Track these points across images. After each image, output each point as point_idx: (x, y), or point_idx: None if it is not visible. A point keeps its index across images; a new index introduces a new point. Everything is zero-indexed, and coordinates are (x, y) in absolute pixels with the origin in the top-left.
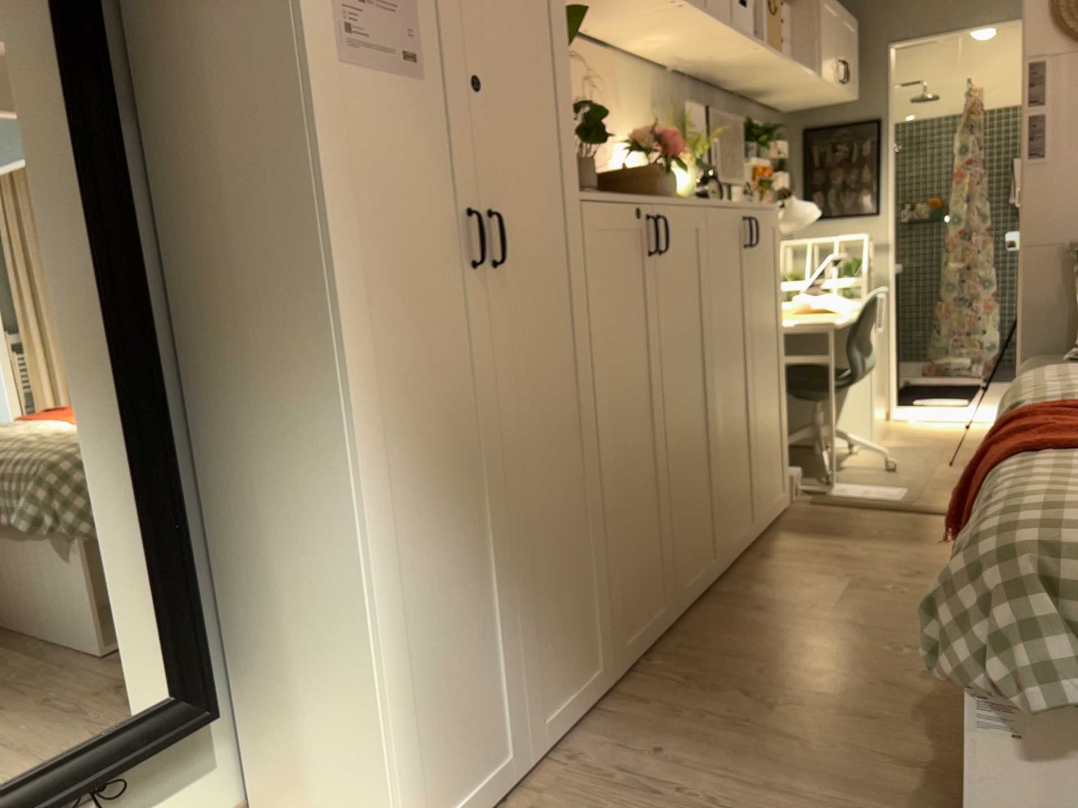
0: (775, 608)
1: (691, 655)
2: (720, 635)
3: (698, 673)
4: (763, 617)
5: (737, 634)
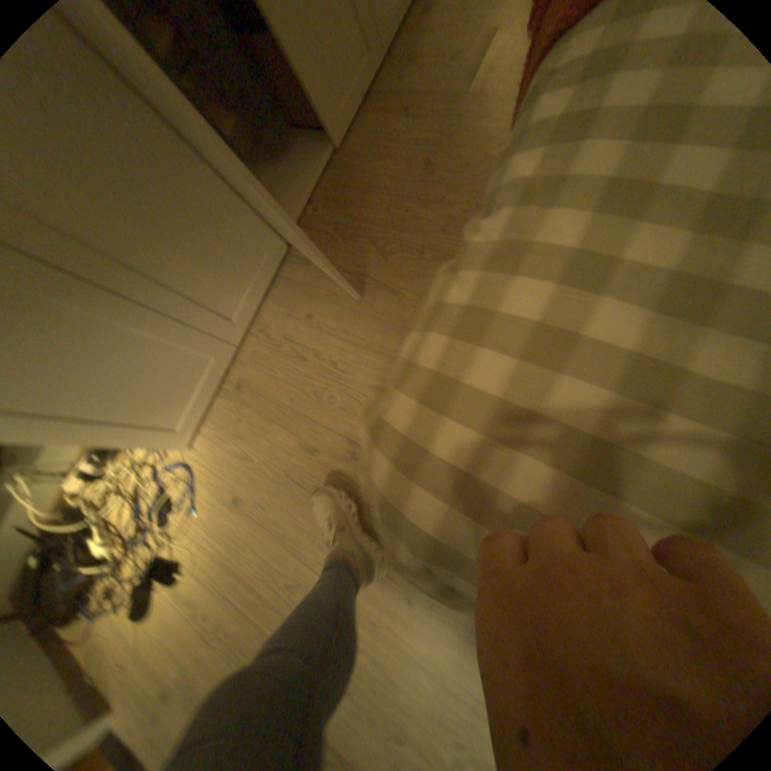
0: (419, 101)
1: (346, 190)
2: (369, 157)
3: (348, 214)
4: (407, 118)
5: (383, 152)
